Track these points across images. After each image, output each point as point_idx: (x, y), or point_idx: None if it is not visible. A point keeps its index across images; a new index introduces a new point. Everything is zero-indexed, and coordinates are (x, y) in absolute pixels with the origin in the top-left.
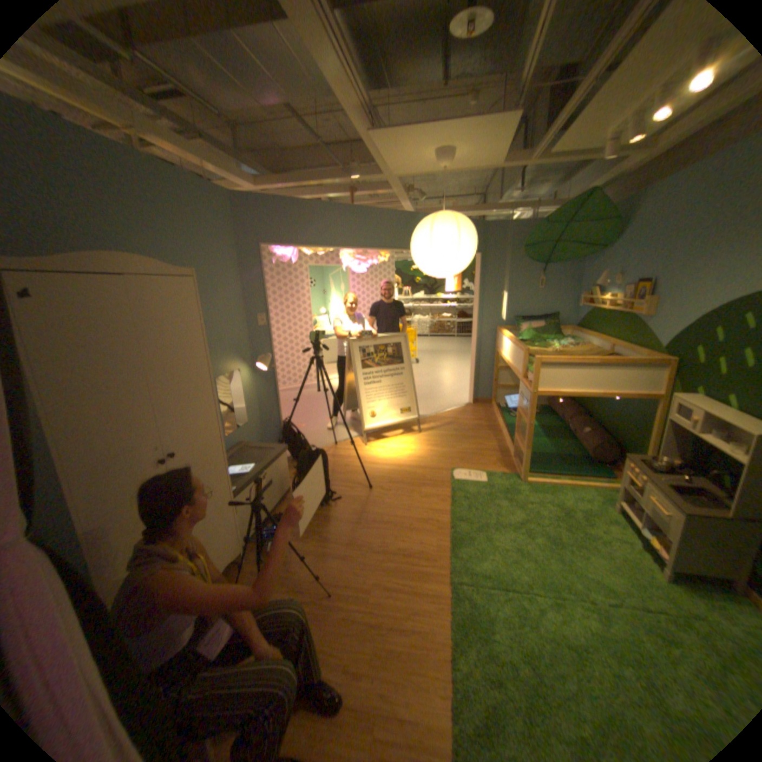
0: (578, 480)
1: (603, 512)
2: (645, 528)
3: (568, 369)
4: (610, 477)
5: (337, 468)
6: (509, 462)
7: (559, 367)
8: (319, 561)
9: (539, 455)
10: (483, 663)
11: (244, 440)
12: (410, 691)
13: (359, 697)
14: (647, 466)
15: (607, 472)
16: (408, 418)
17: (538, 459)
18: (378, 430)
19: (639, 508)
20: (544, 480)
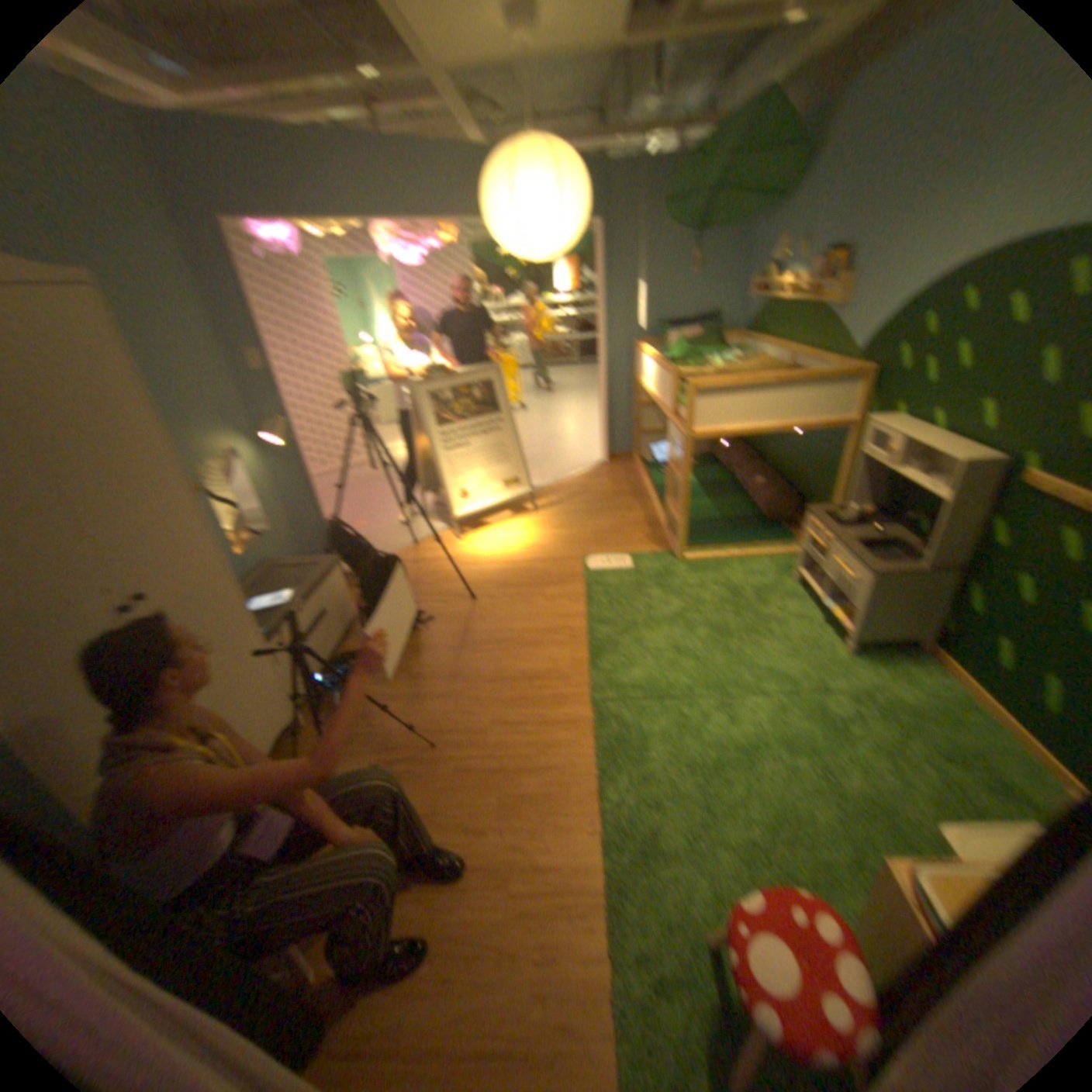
0: (747, 547)
1: (776, 583)
2: (826, 596)
3: (732, 395)
4: (786, 538)
5: (420, 577)
6: (658, 536)
7: (720, 394)
8: (412, 704)
9: (698, 521)
10: (635, 785)
11: (267, 555)
12: (547, 834)
13: (484, 853)
14: (831, 518)
15: (782, 532)
16: (517, 493)
17: (696, 528)
18: (473, 515)
19: (819, 573)
20: (704, 554)
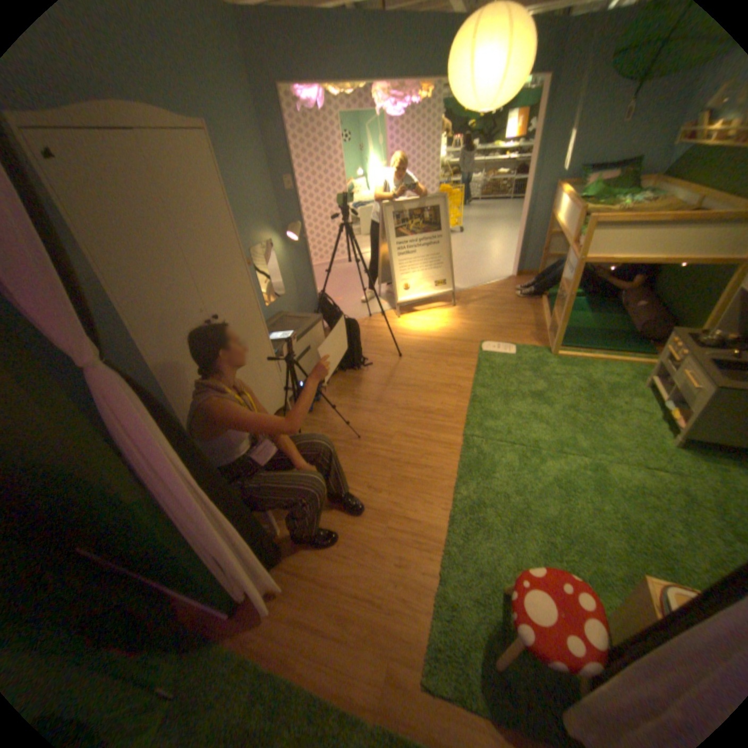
0: (614, 354)
1: (631, 385)
2: (671, 401)
3: (630, 230)
4: (651, 353)
5: (370, 339)
6: (542, 336)
7: (620, 229)
8: (352, 412)
9: (578, 329)
10: (480, 491)
11: (283, 310)
12: (418, 503)
13: (378, 502)
14: (693, 340)
15: (649, 348)
16: (444, 292)
17: (575, 334)
18: (411, 304)
19: (671, 382)
20: (575, 354)
